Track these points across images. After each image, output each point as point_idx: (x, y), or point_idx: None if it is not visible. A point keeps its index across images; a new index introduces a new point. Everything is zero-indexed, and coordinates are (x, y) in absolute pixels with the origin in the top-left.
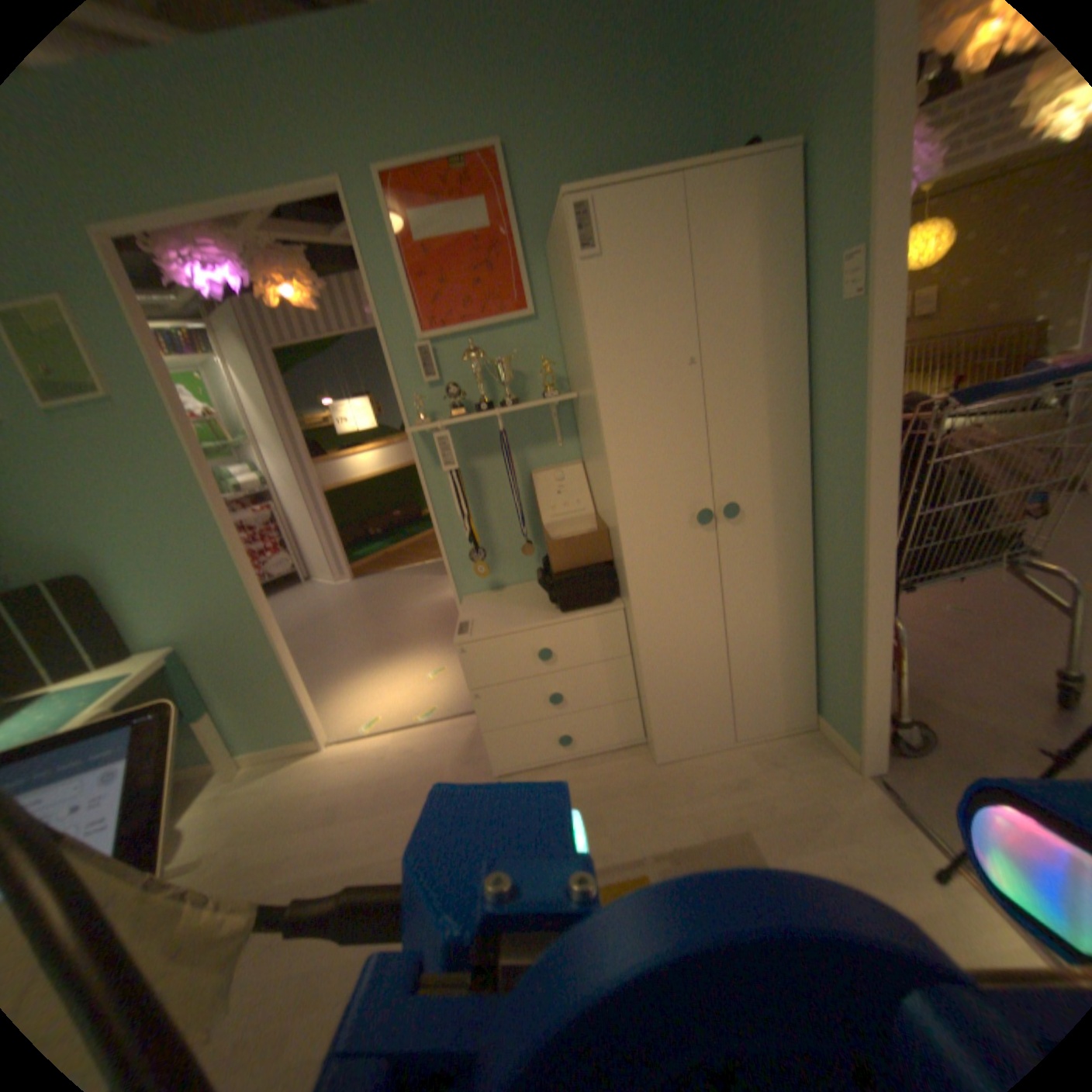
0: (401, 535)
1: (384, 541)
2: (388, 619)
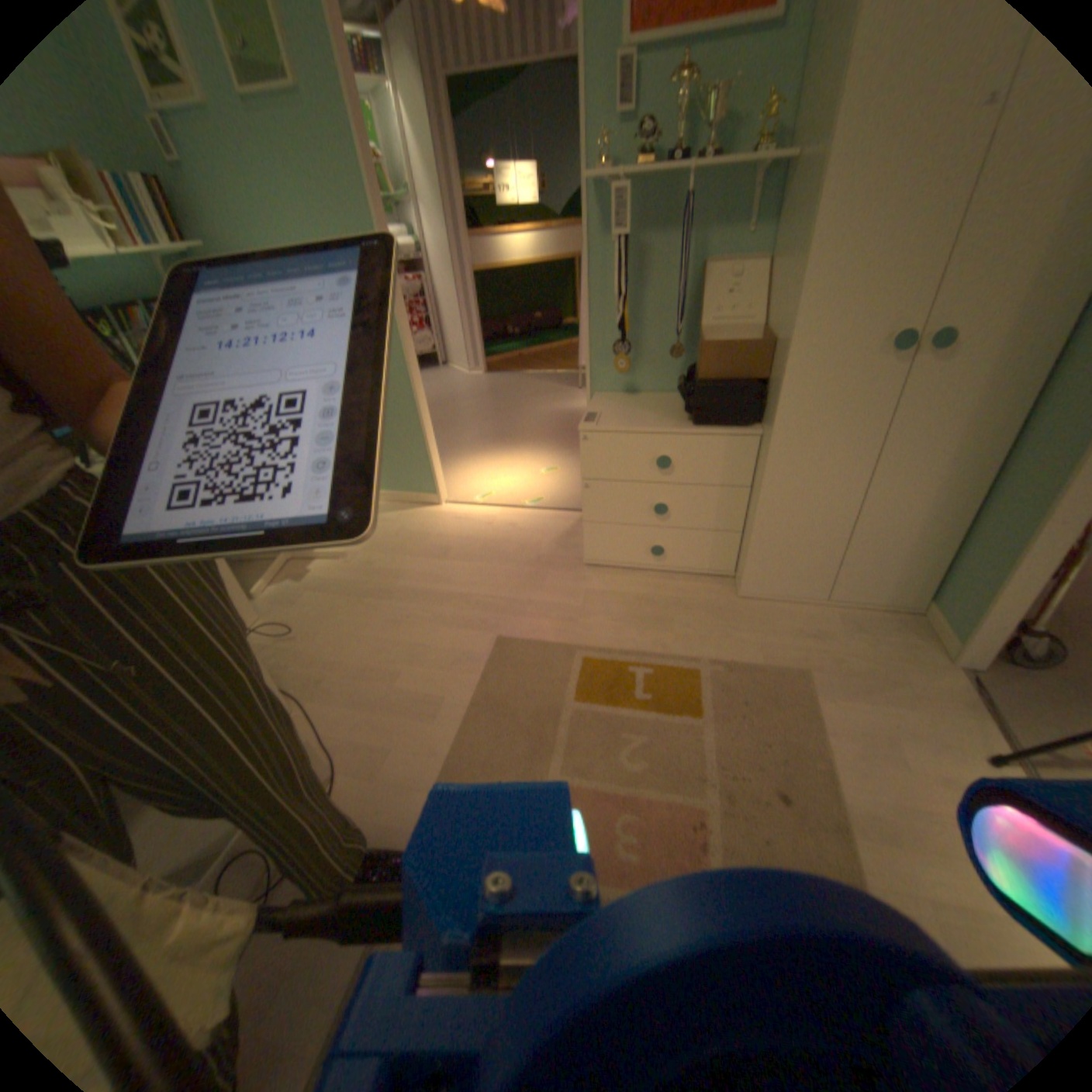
0: (538, 342)
1: (521, 344)
2: (513, 417)
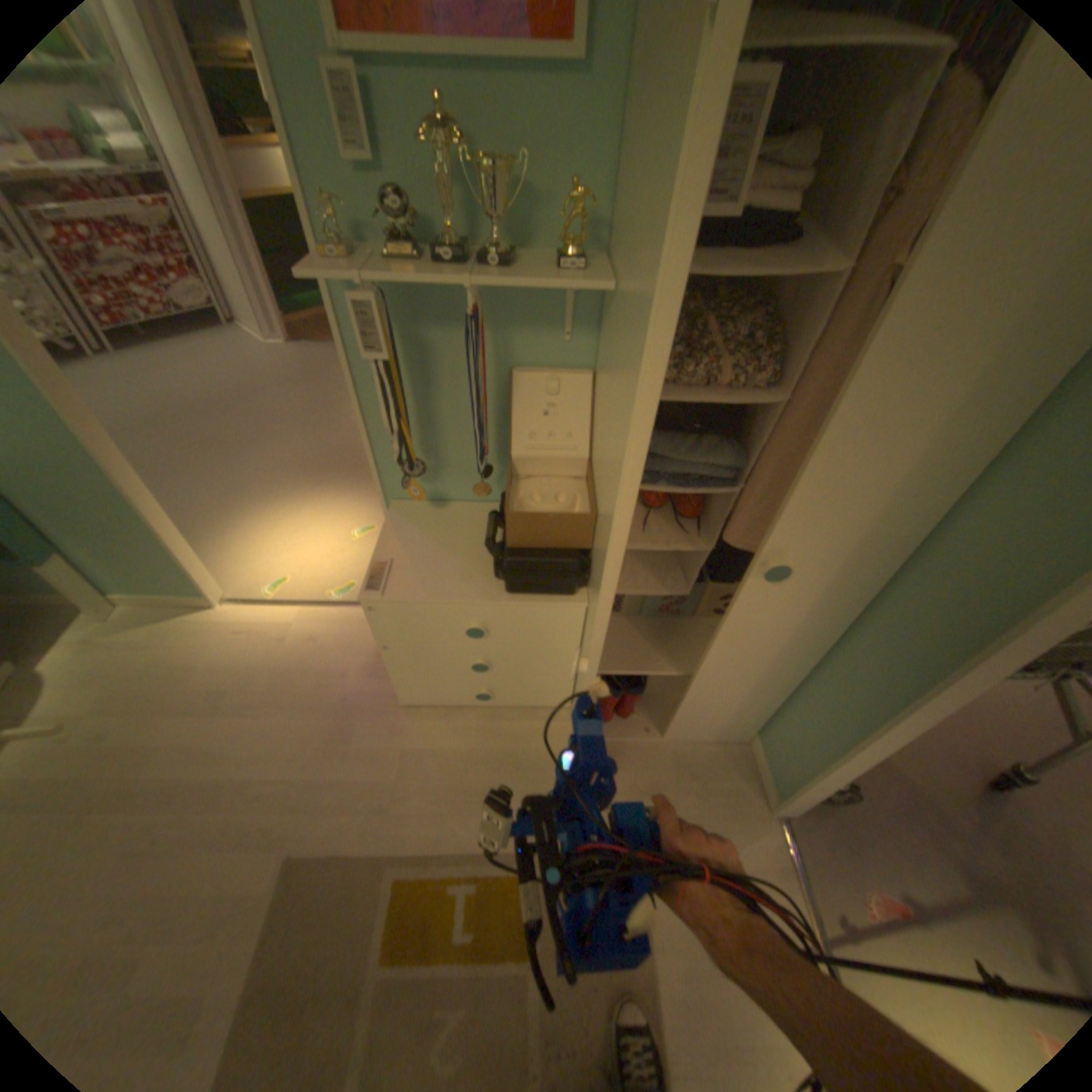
0: None
1: None
2: (322, 428)
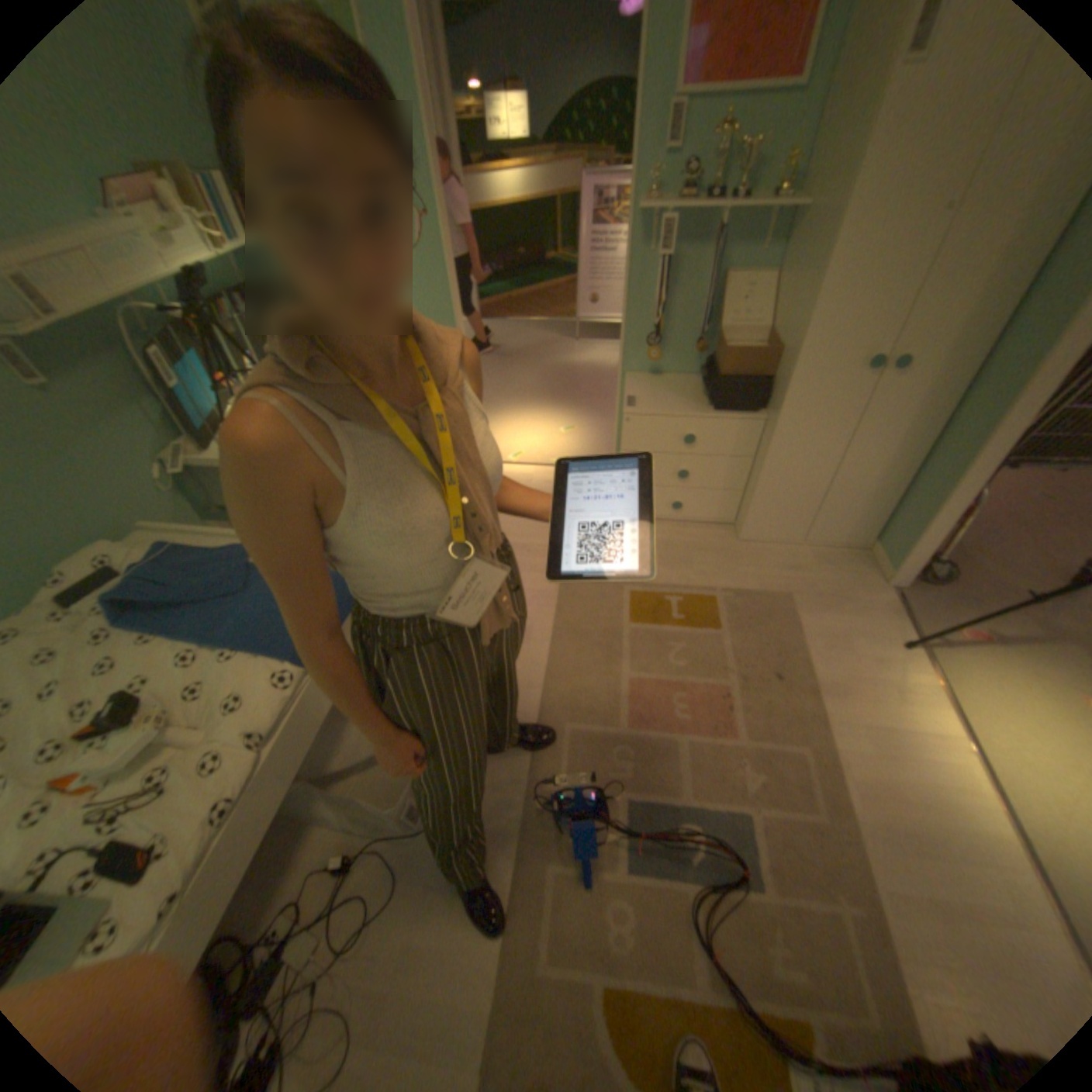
0: (524, 282)
1: (507, 284)
2: (520, 371)
